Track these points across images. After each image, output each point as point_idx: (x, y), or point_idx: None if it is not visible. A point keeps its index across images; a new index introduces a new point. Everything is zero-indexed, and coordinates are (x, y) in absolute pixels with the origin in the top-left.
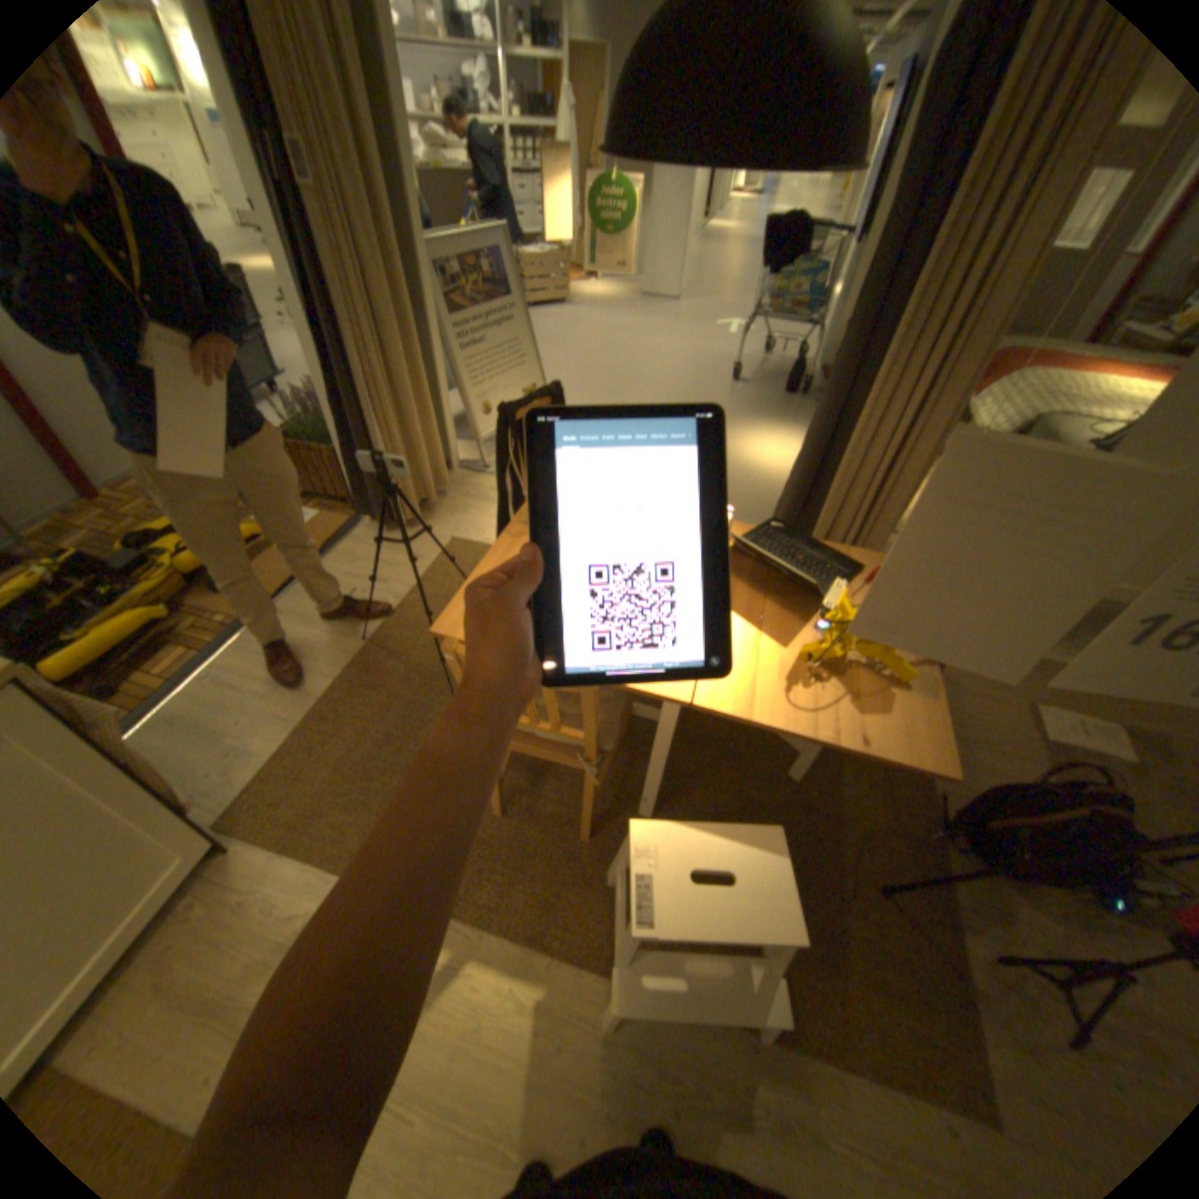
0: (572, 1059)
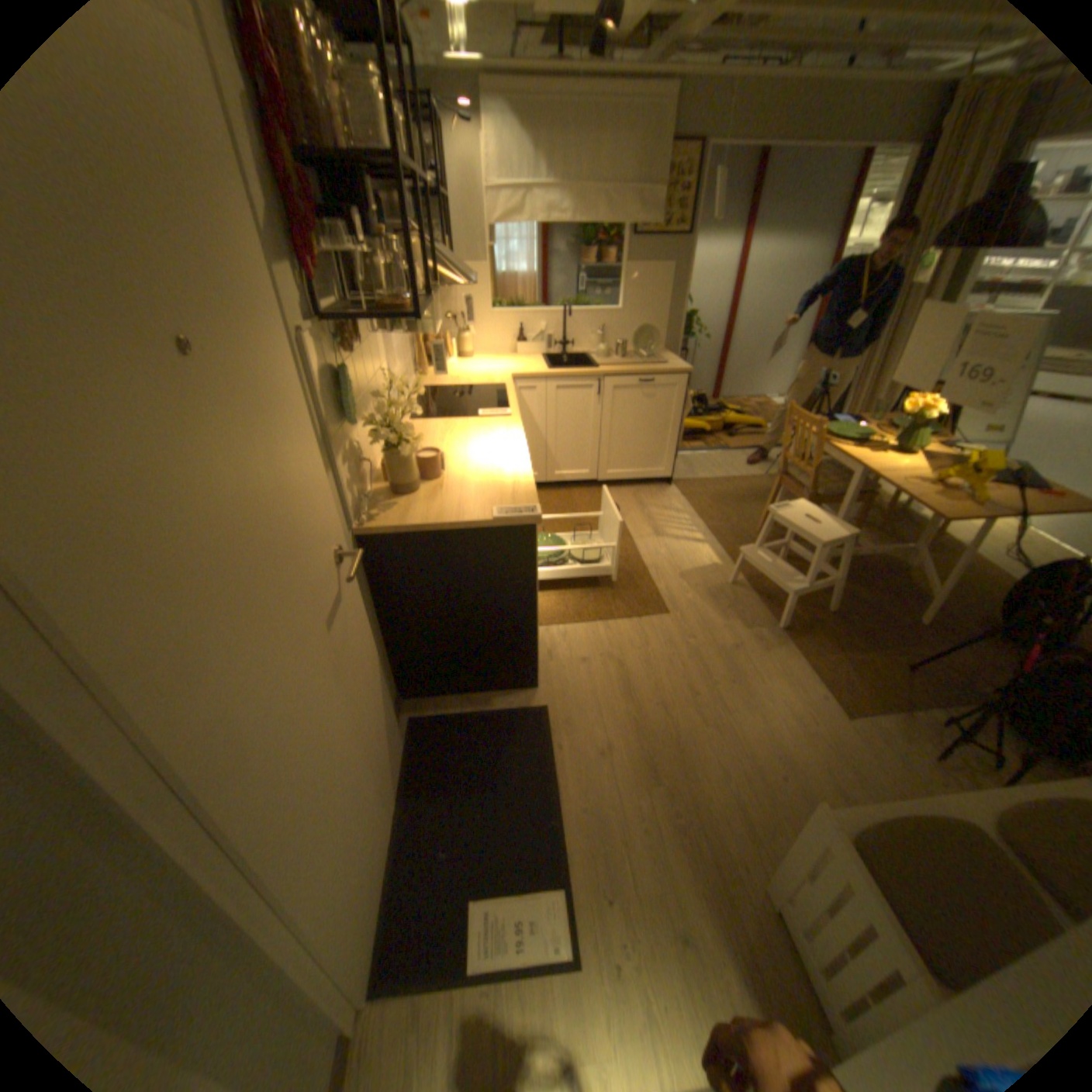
0: (715, 577)
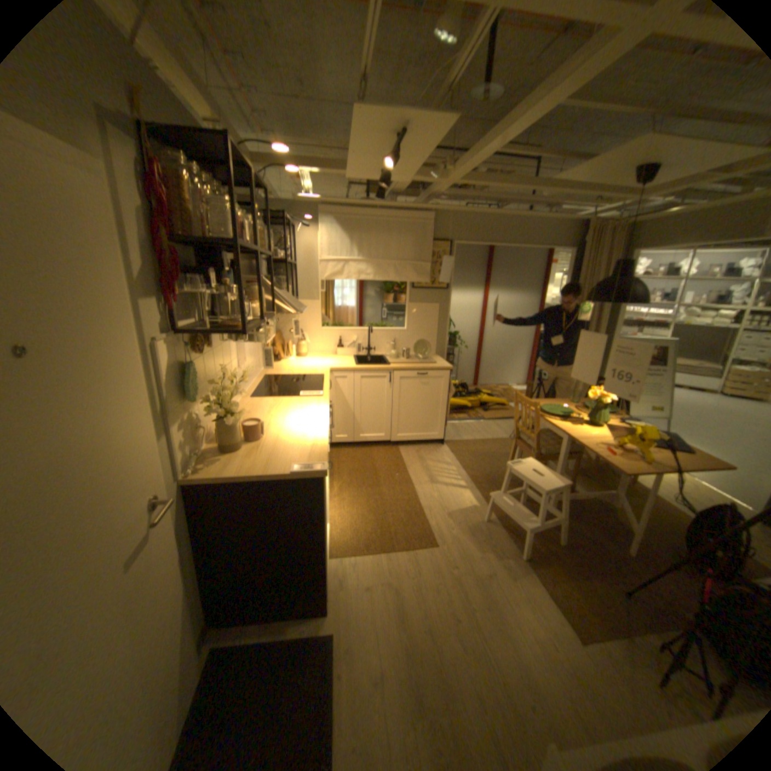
0: (473, 516)
